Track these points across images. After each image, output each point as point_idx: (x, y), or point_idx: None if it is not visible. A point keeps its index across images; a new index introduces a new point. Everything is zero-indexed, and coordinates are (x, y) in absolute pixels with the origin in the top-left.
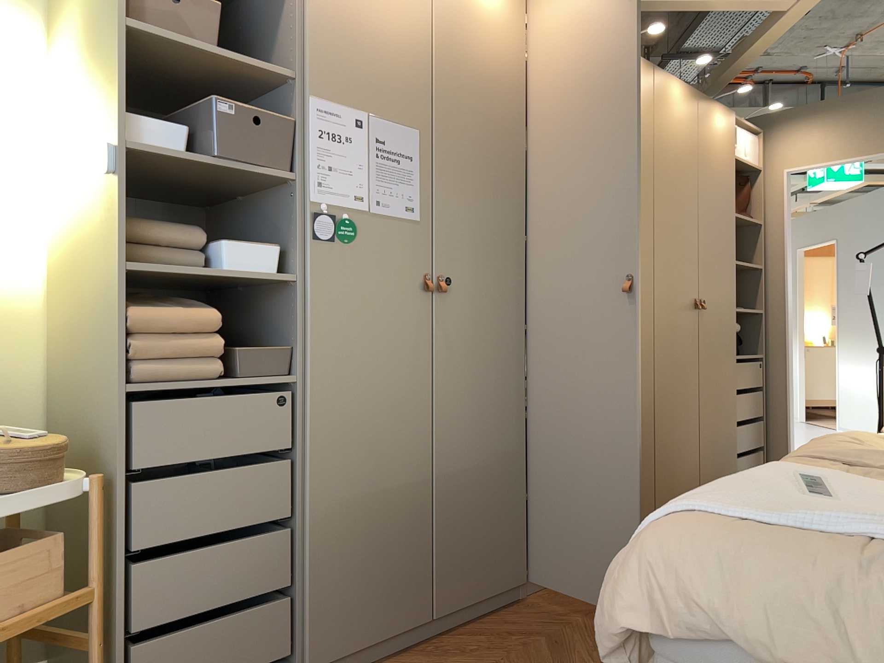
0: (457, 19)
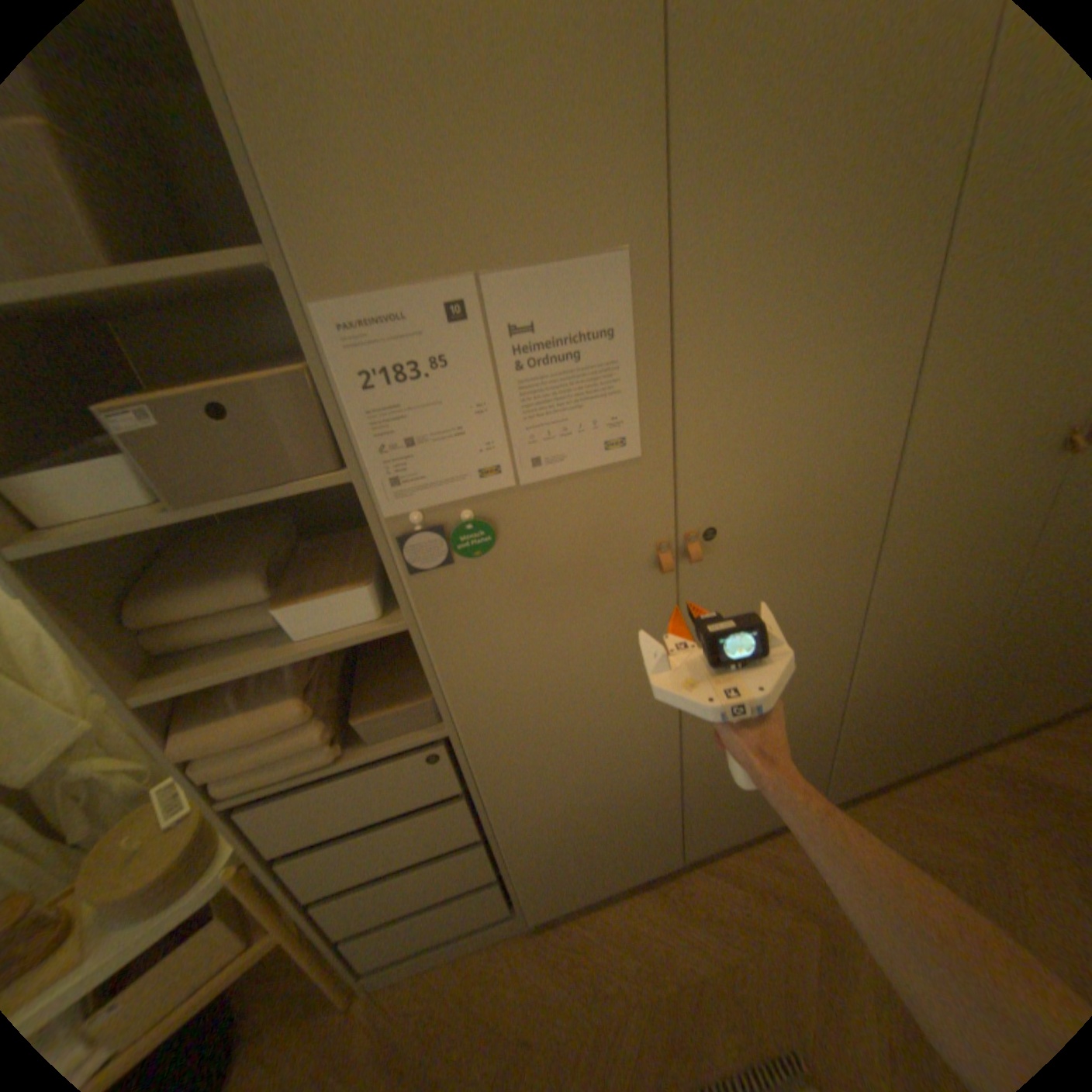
0: None
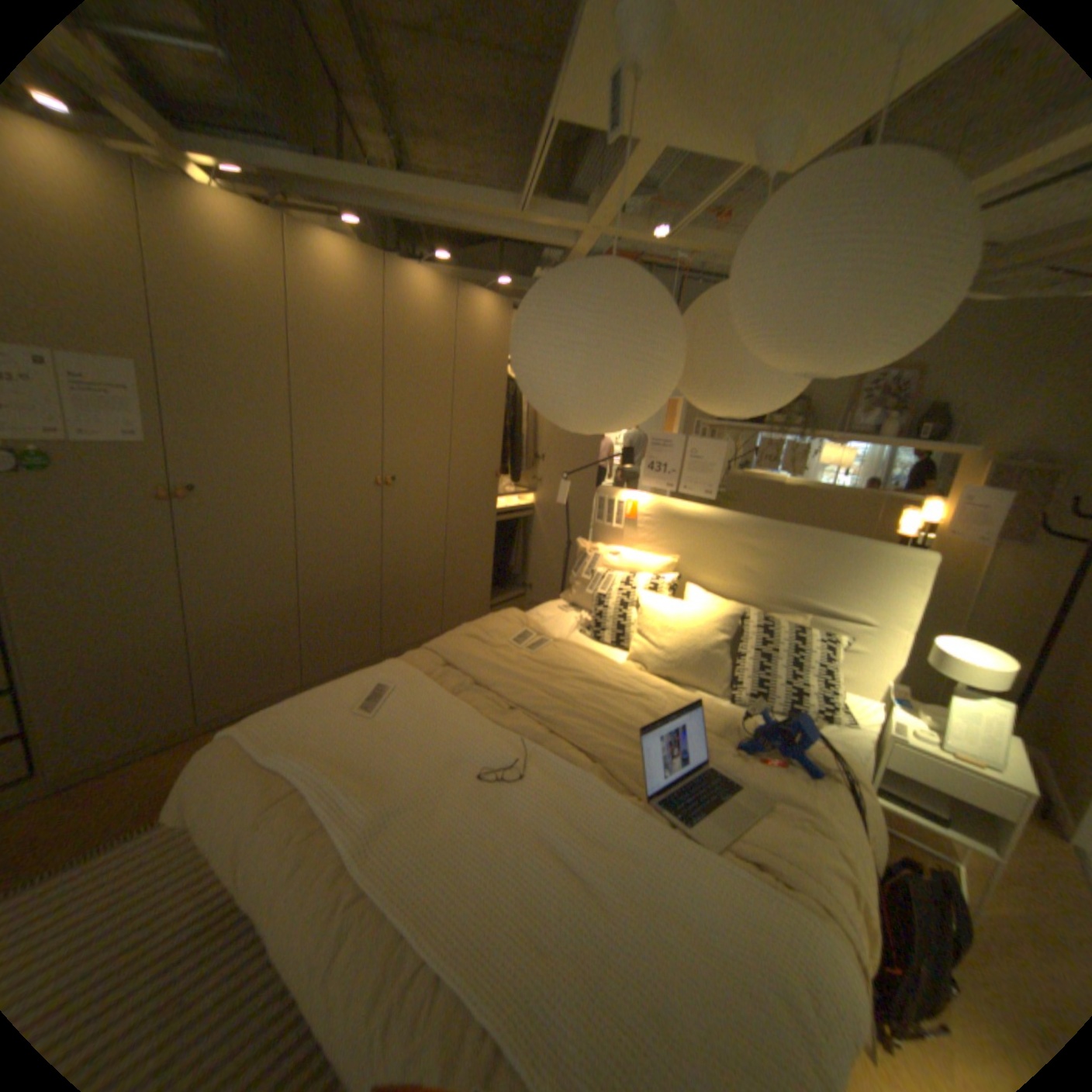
0: (180, 251)
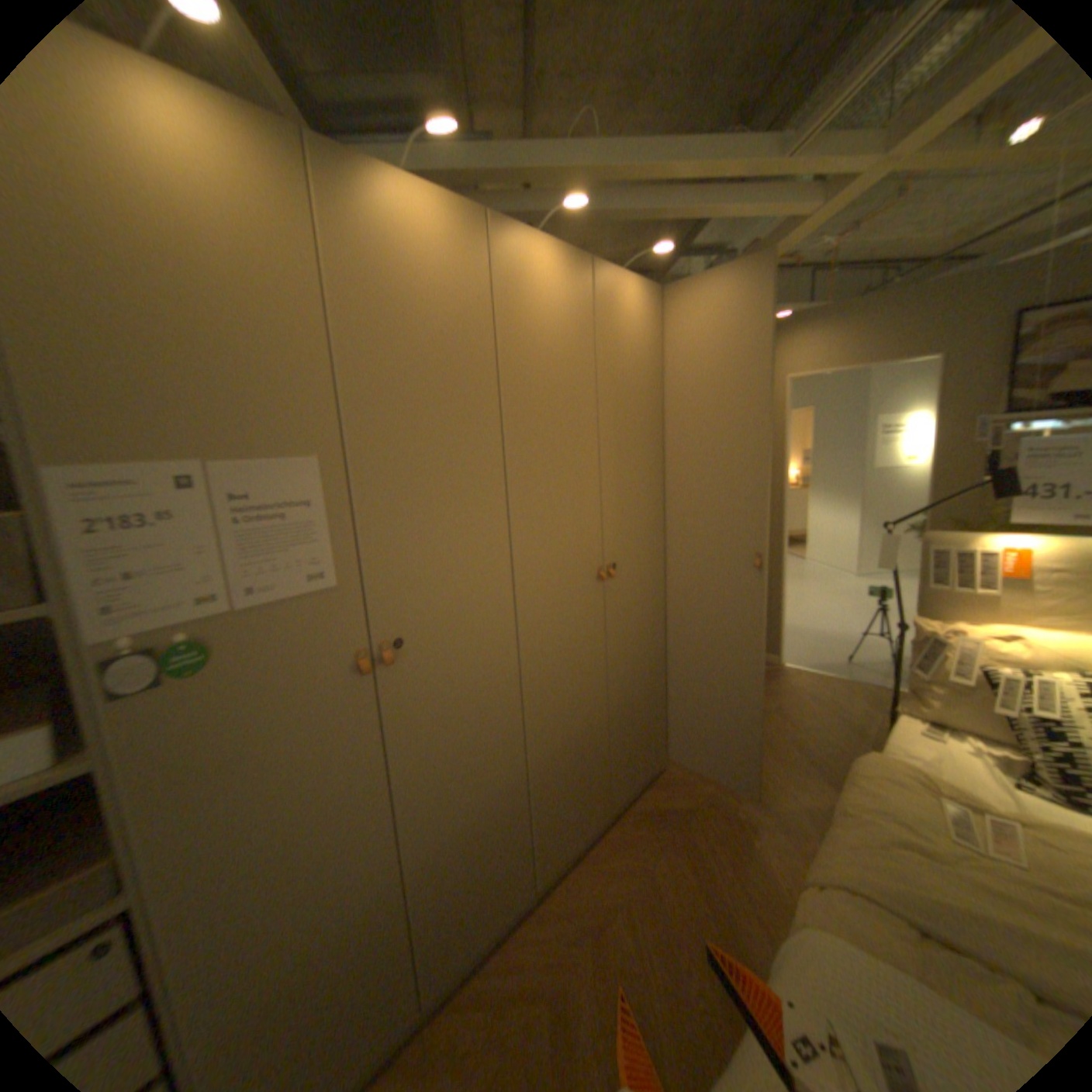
0: (371, 271)
